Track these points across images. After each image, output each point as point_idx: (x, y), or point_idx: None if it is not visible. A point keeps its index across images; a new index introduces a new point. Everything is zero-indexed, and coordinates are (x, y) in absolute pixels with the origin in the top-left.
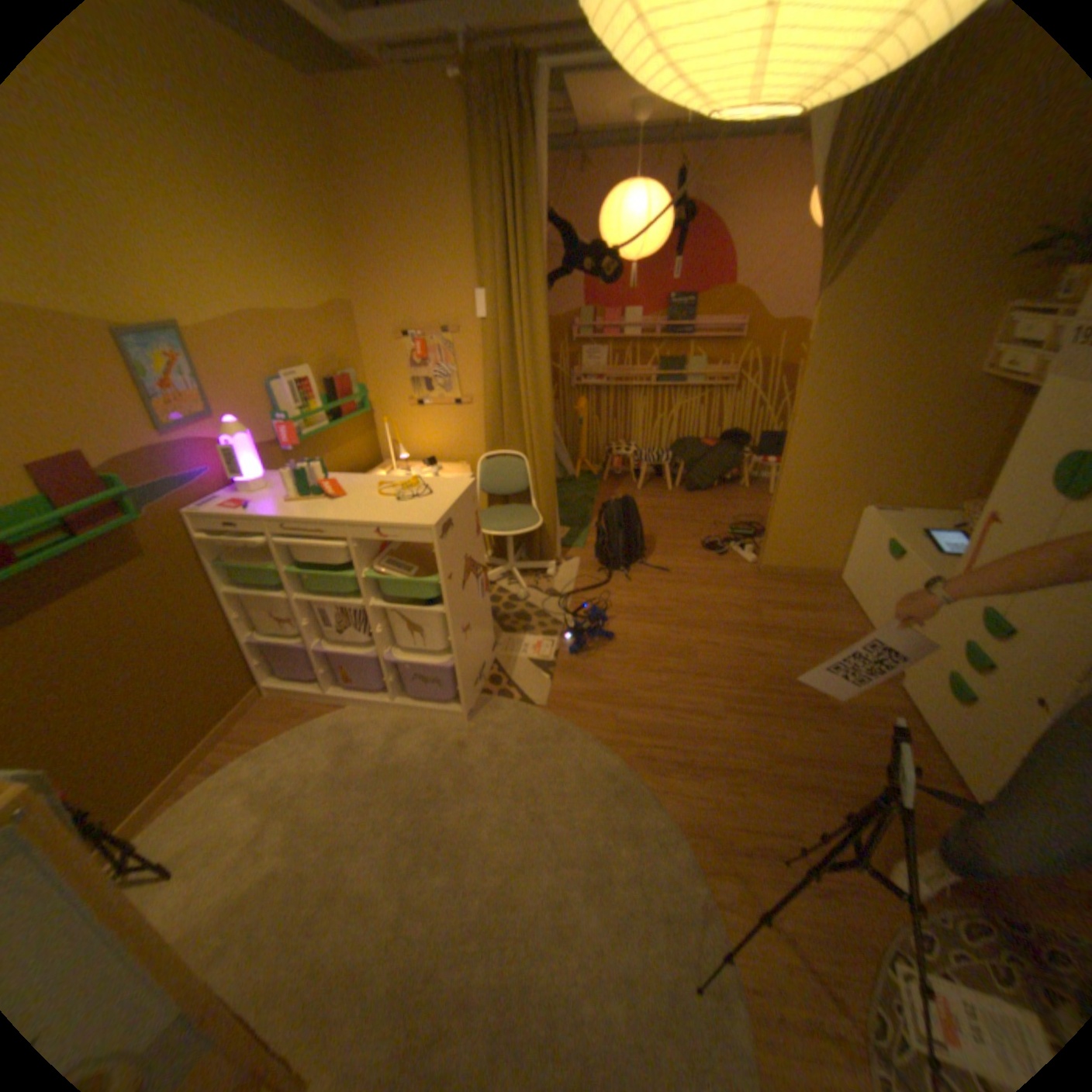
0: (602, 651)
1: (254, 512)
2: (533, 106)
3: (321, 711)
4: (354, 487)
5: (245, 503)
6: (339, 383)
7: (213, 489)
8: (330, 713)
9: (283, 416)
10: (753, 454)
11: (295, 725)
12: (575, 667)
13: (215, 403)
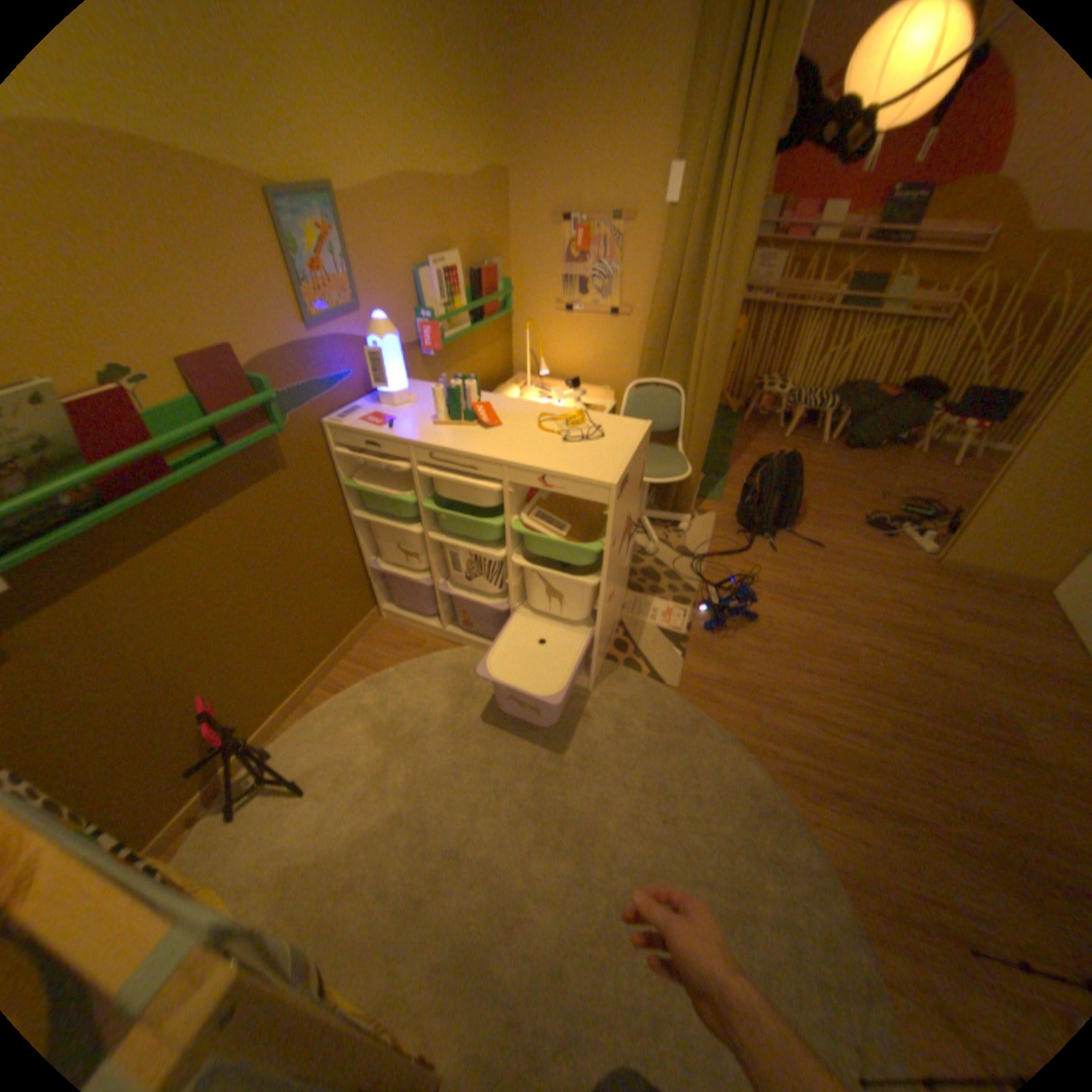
0: (743, 634)
1: (402, 433)
2: None
3: (440, 645)
4: (509, 414)
5: (391, 420)
6: (488, 276)
7: (356, 397)
8: (448, 649)
9: (430, 315)
10: (946, 413)
11: (414, 655)
12: (711, 647)
13: (365, 294)
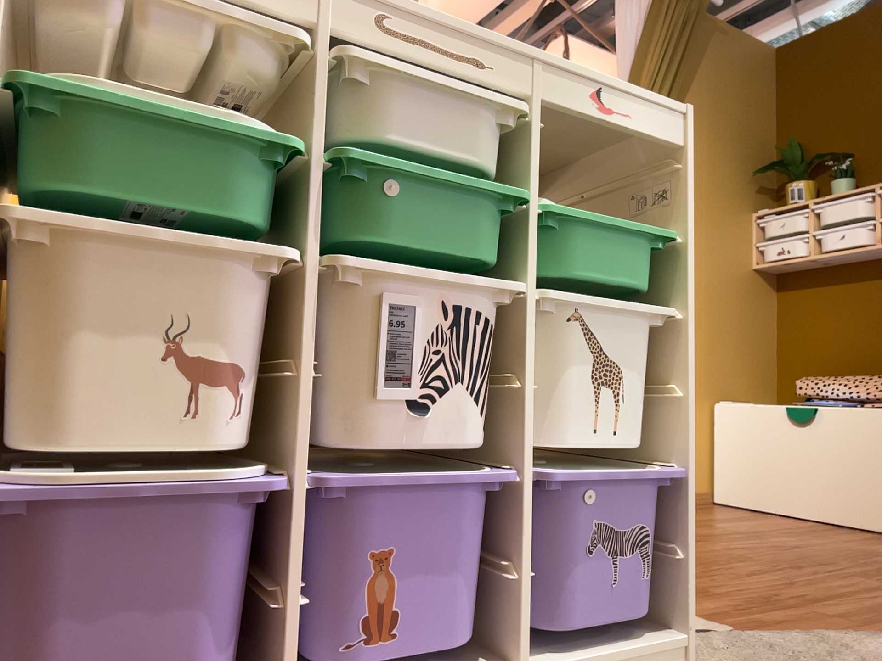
0: None
1: None
2: None
3: None
4: None
5: None
6: None
7: None
8: None
9: None
10: None
11: None
12: None
13: None
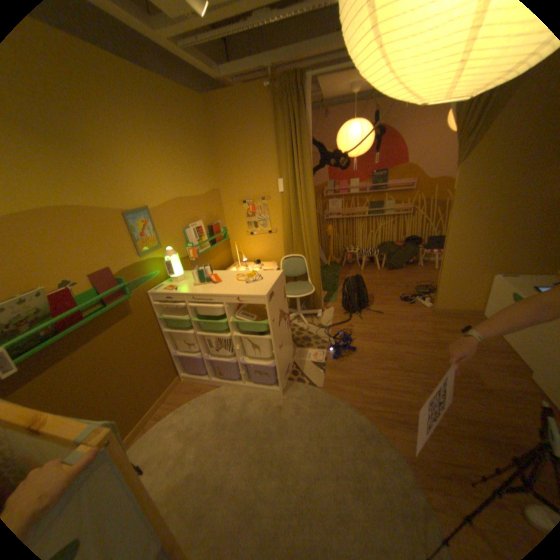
0: (350, 357)
1: (181, 291)
2: (304, 93)
3: (209, 388)
4: (225, 277)
5: (176, 287)
6: (215, 227)
7: (162, 280)
8: (214, 389)
9: (191, 244)
10: (424, 248)
11: (197, 395)
12: (337, 366)
13: (163, 241)
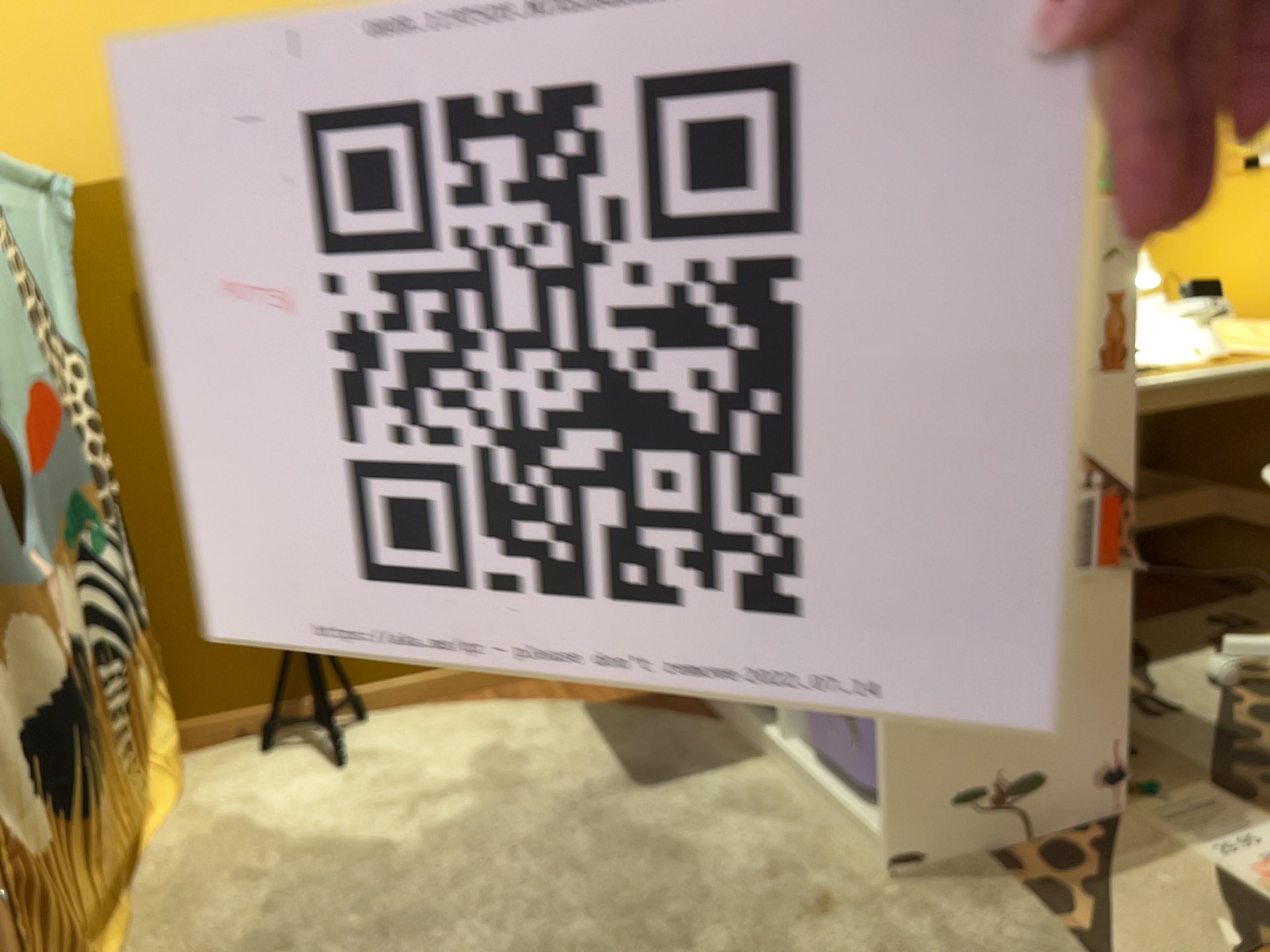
0: None
1: None
2: None
3: (696, 711)
4: None
5: None
6: None
7: None
8: (702, 720)
9: None
10: None
11: (644, 708)
12: None
13: None
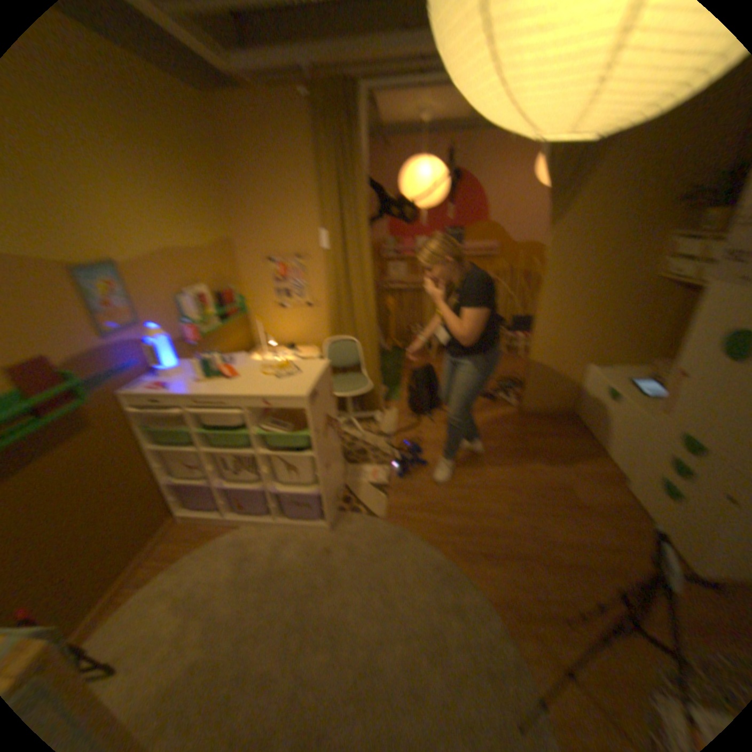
0: (422, 476)
1: (177, 392)
2: (360, 114)
3: (224, 533)
4: (247, 370)
5: (170, 386)
6: (230, 296)
7: (145, 376)
8: (231, 533)
9: (193, 322)
10: (509, 332)
11: (205, 545)
12: (404, 488)
13: (147, 316)
